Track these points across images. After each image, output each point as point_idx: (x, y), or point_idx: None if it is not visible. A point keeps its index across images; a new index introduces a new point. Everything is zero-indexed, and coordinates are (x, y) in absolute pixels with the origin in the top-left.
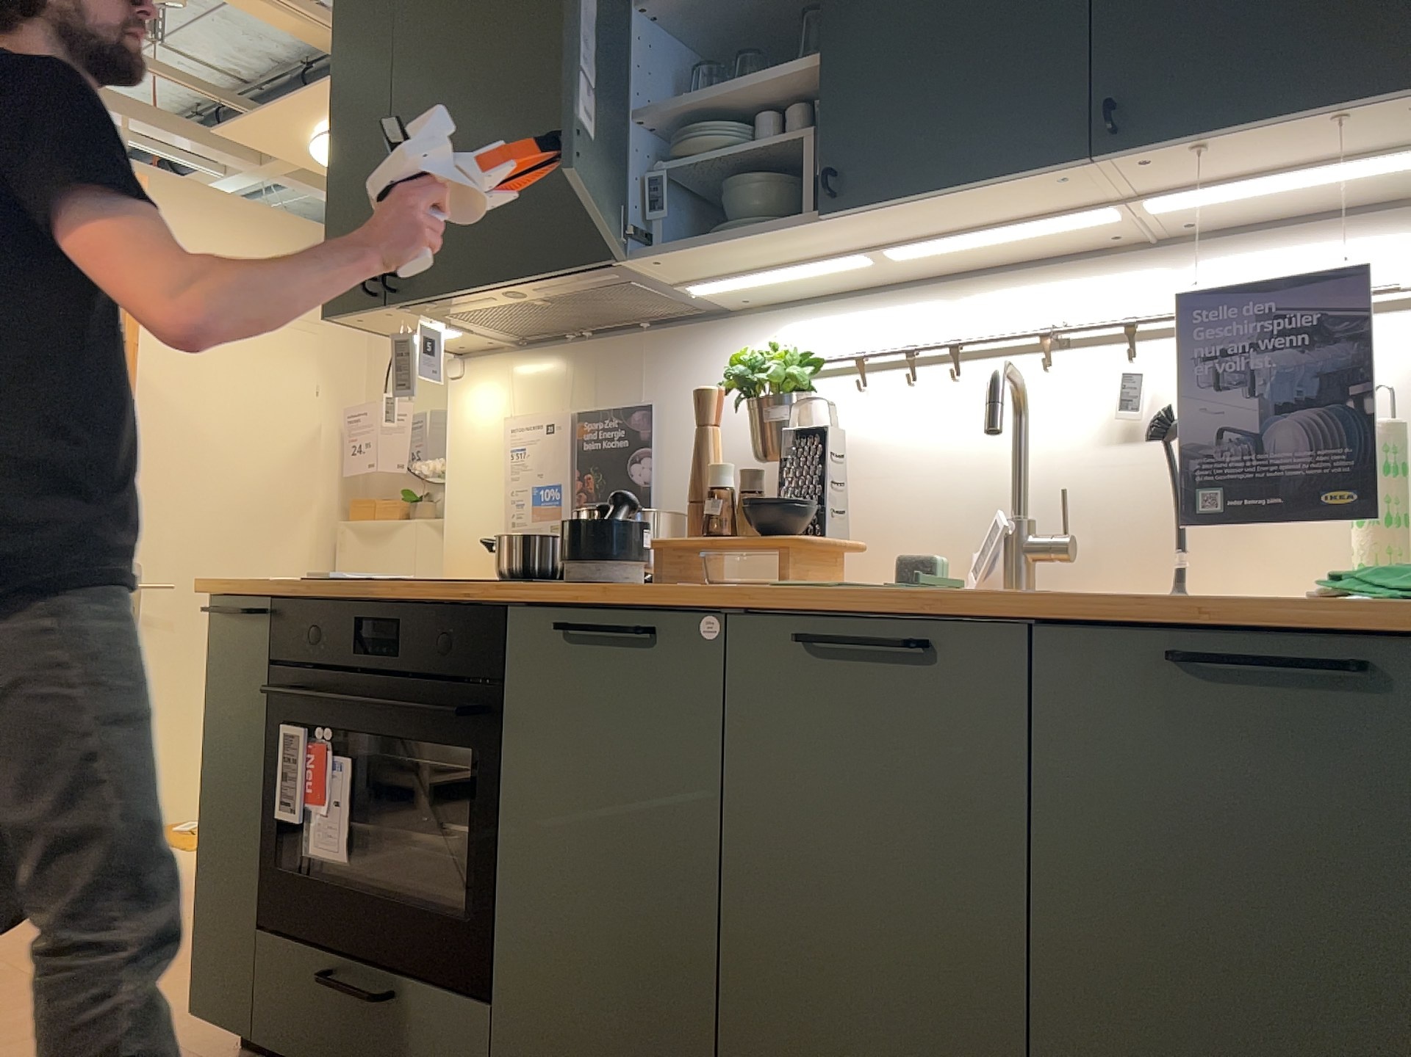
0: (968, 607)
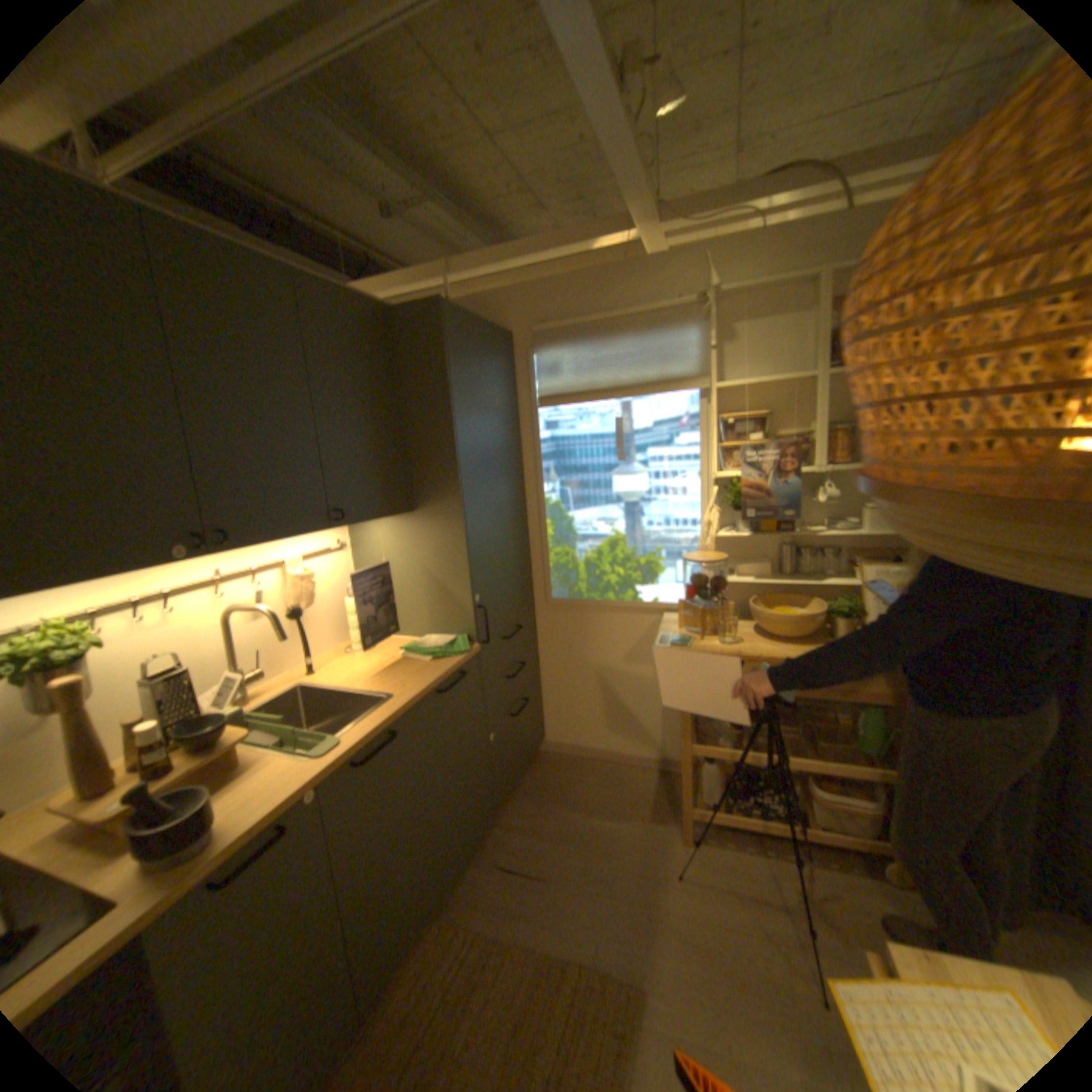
0: (400, 713)
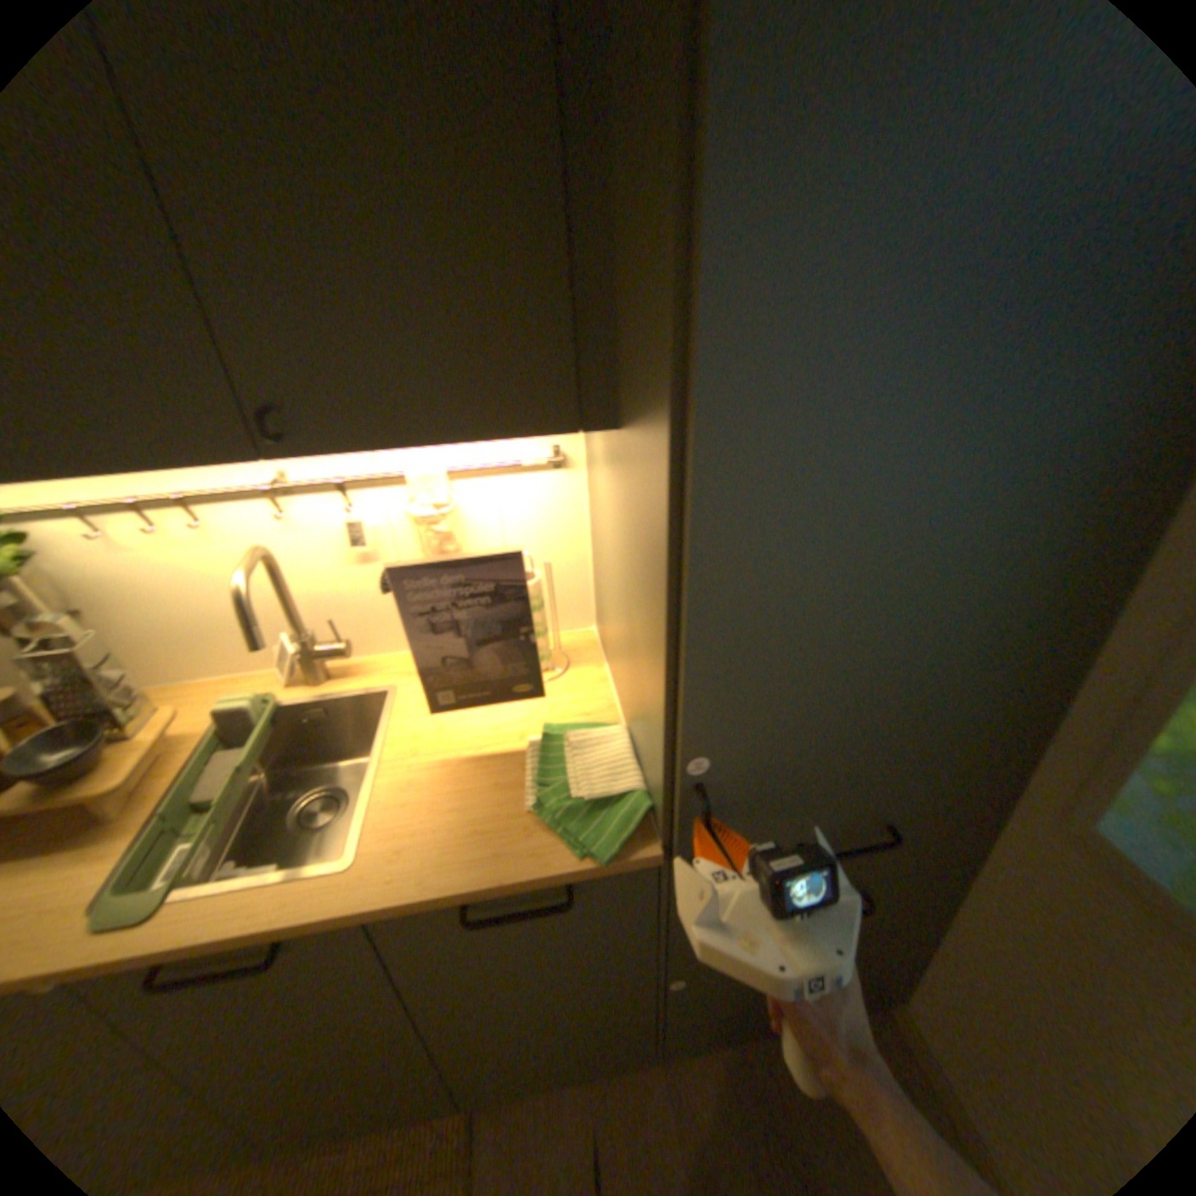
0: (297, 934)
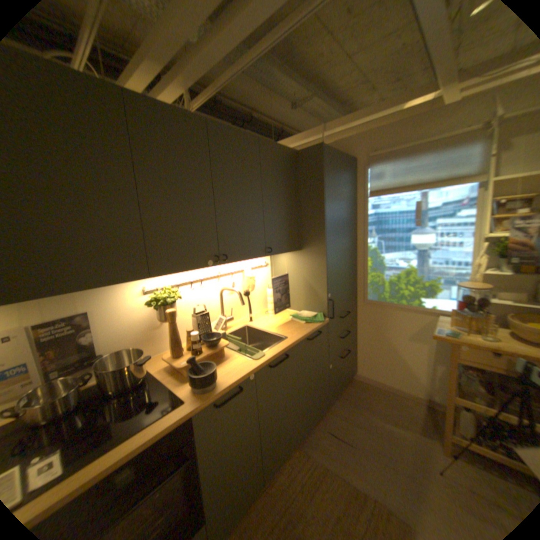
0: (291, 346)
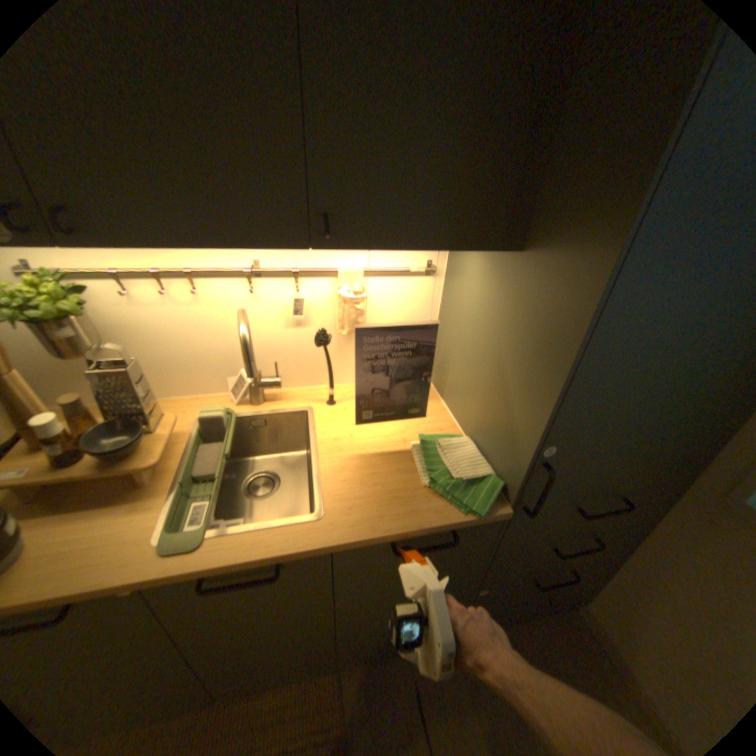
0: (299, 557)
